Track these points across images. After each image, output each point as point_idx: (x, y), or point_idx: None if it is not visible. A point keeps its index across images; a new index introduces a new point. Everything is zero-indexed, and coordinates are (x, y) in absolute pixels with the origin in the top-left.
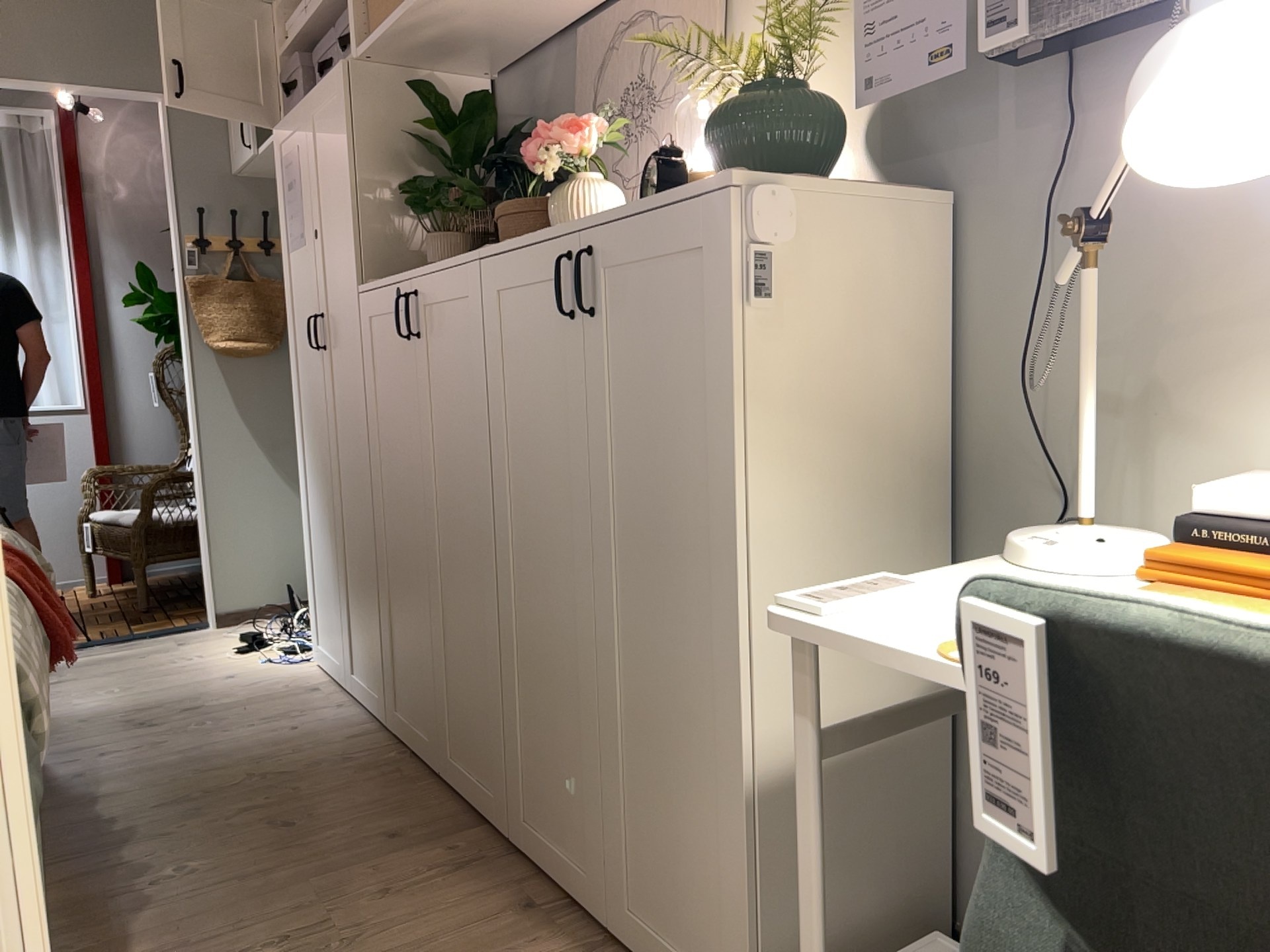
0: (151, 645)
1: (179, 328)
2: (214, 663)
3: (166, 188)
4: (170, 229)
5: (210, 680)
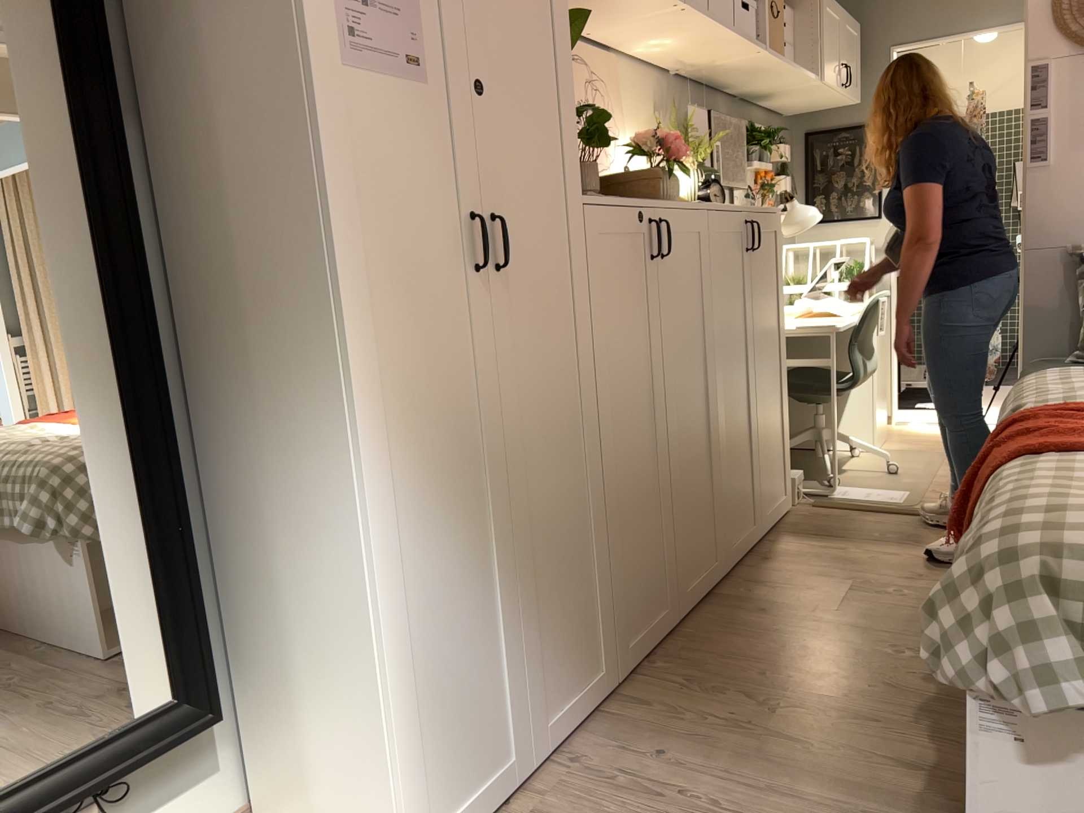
0: None
1: None
2: None
3: None
4: None
5: None
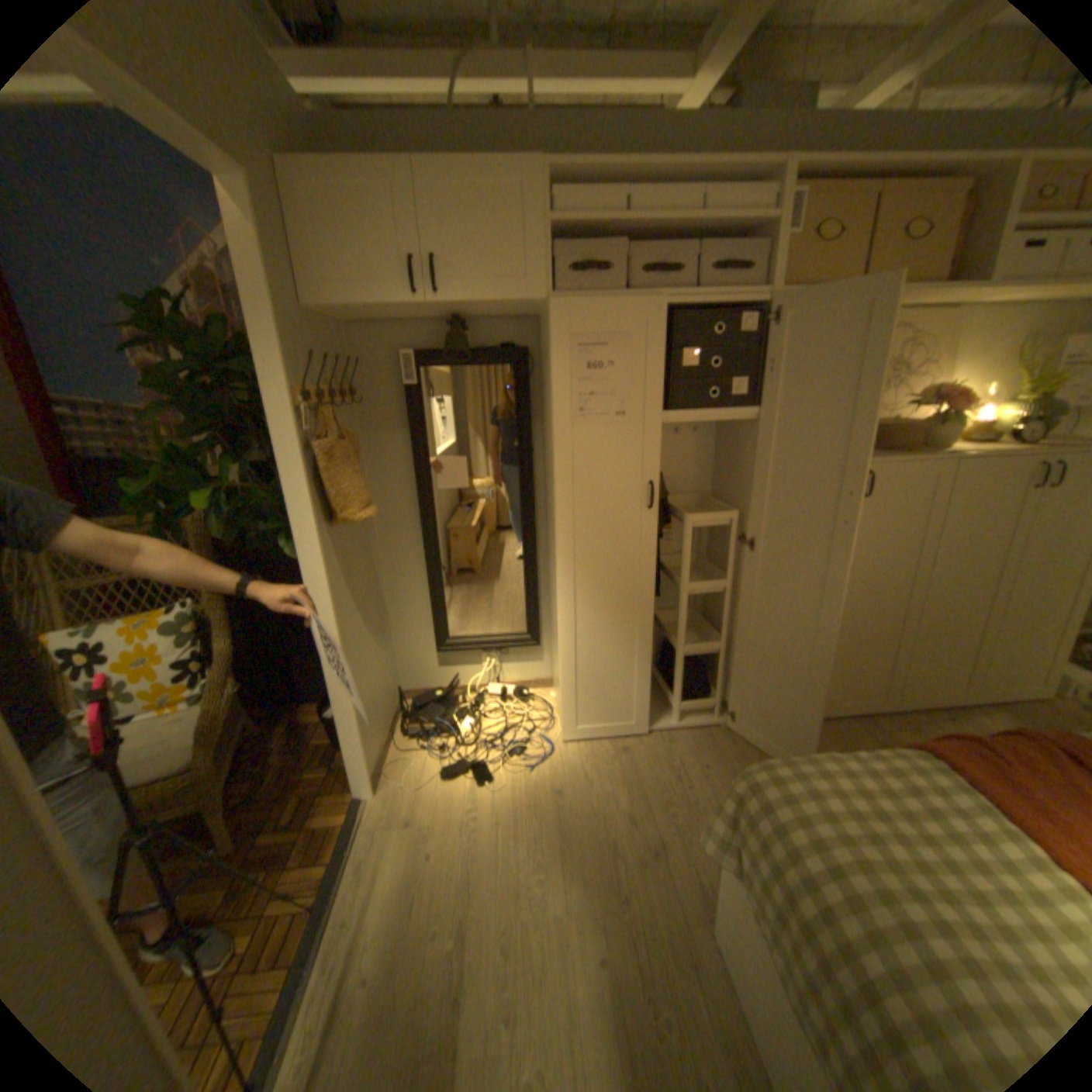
0: (385, 851)
1: (288, 507)
2: (506, 802)
3: (245, 317)
4: (262, 377)
5: (560, 806)
